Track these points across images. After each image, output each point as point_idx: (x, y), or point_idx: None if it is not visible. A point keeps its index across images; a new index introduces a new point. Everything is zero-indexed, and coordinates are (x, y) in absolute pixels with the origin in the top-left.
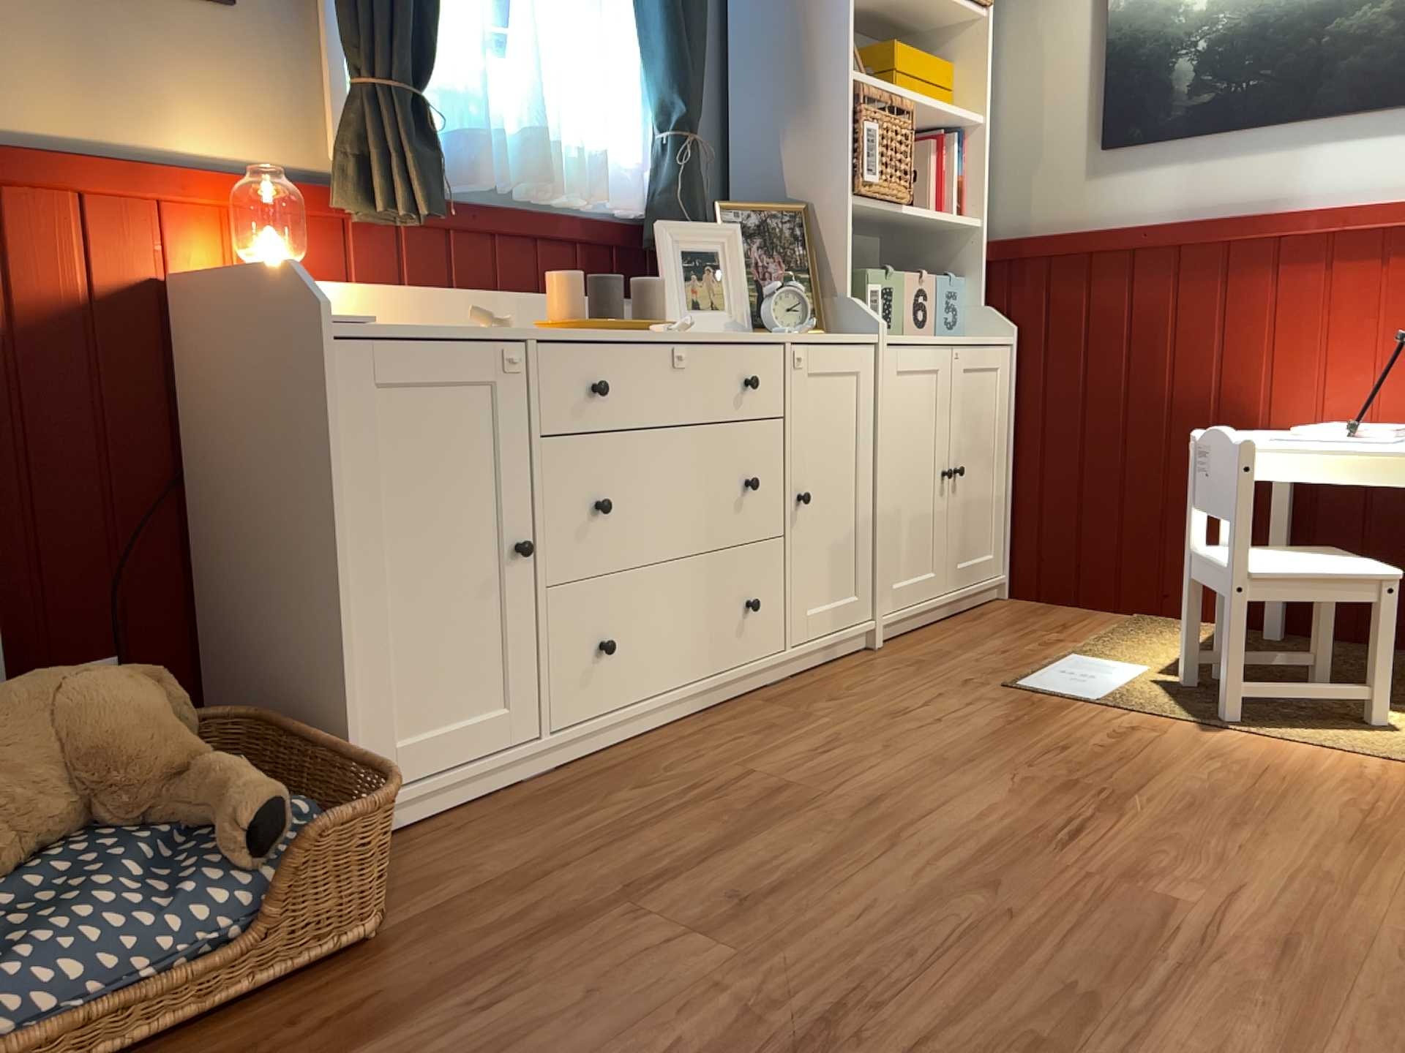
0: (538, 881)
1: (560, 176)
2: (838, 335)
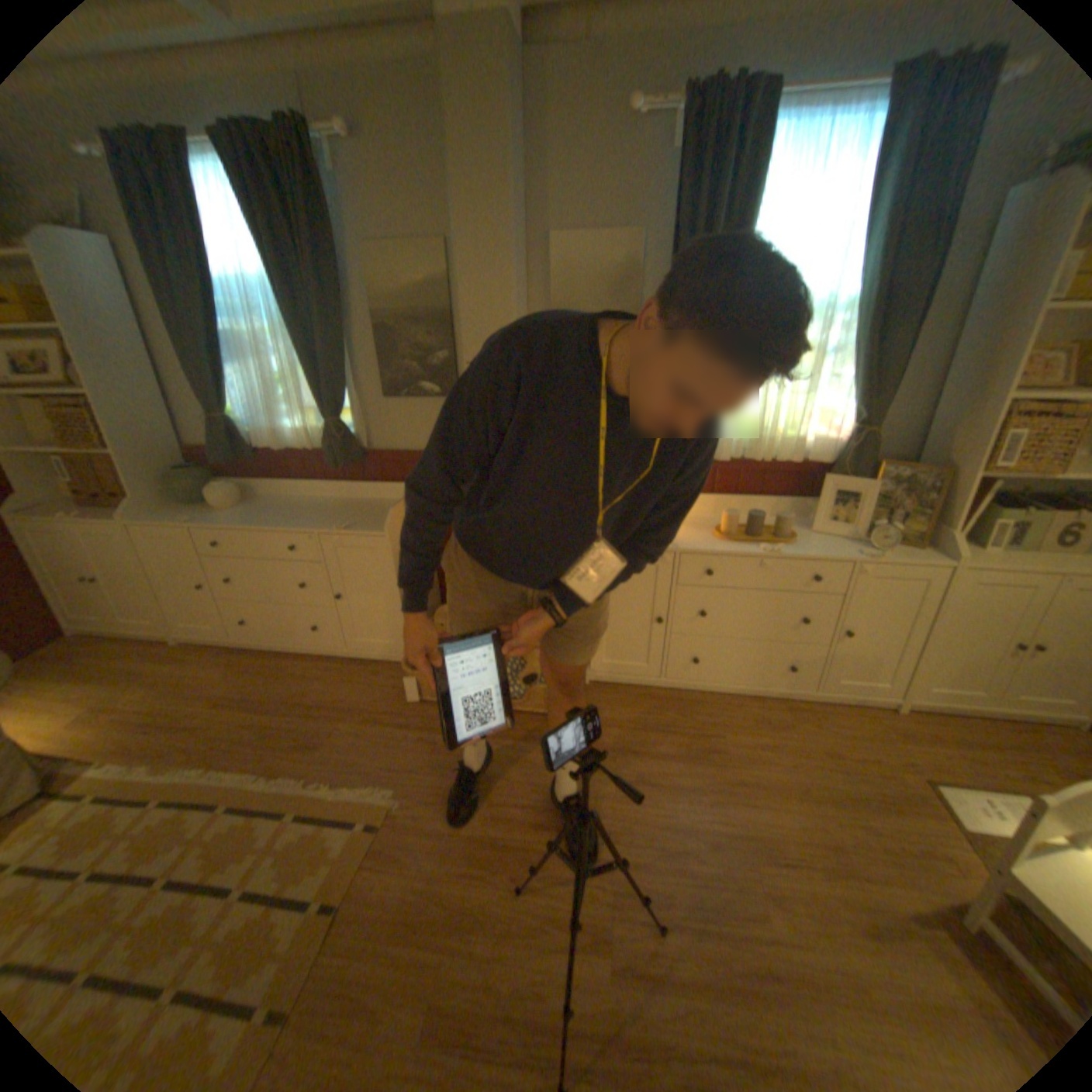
0: (608, 729)
1: (780, 447)
2: (926, 558)
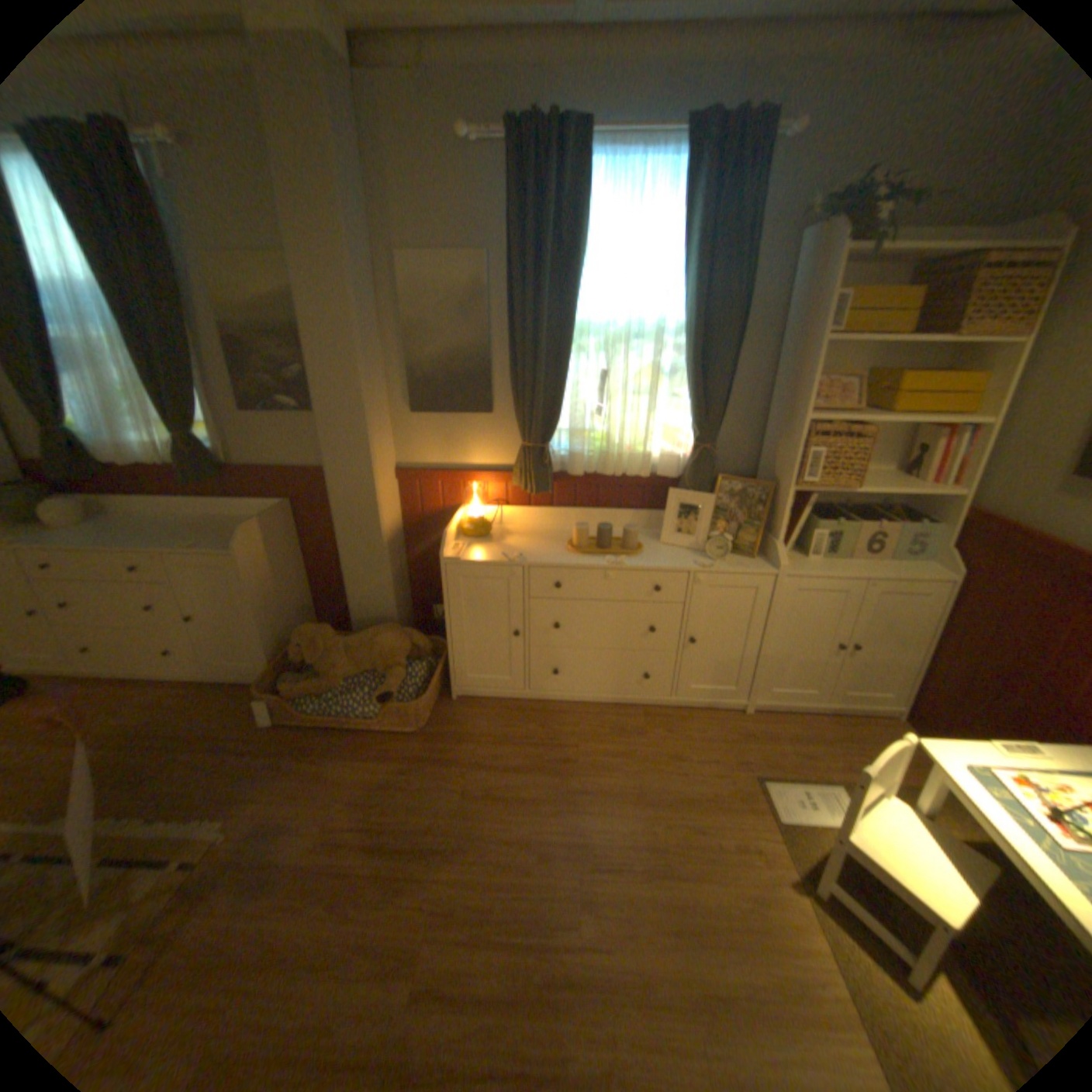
0: (465, 743)
1: (630, 462)
2: (753, 566)
